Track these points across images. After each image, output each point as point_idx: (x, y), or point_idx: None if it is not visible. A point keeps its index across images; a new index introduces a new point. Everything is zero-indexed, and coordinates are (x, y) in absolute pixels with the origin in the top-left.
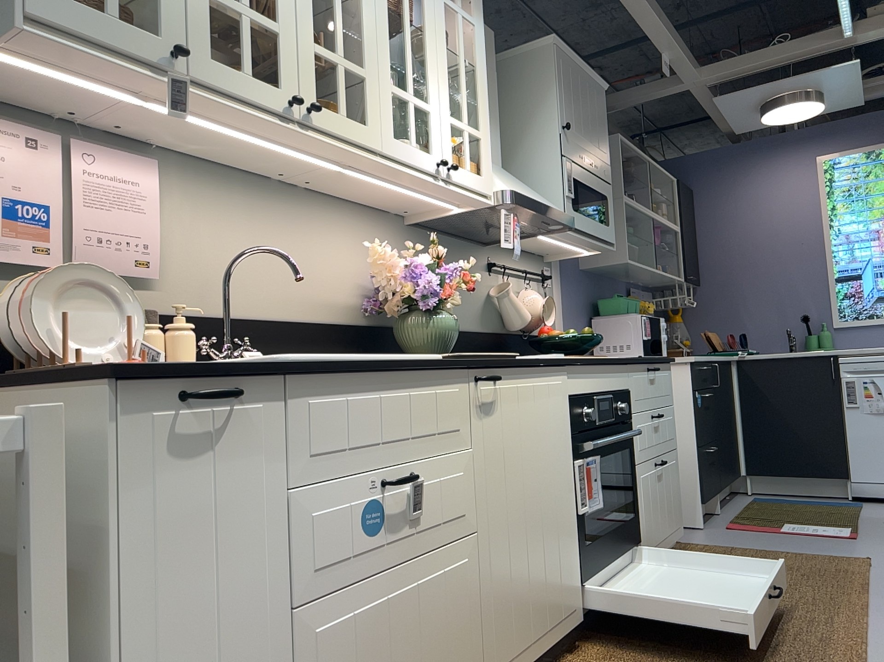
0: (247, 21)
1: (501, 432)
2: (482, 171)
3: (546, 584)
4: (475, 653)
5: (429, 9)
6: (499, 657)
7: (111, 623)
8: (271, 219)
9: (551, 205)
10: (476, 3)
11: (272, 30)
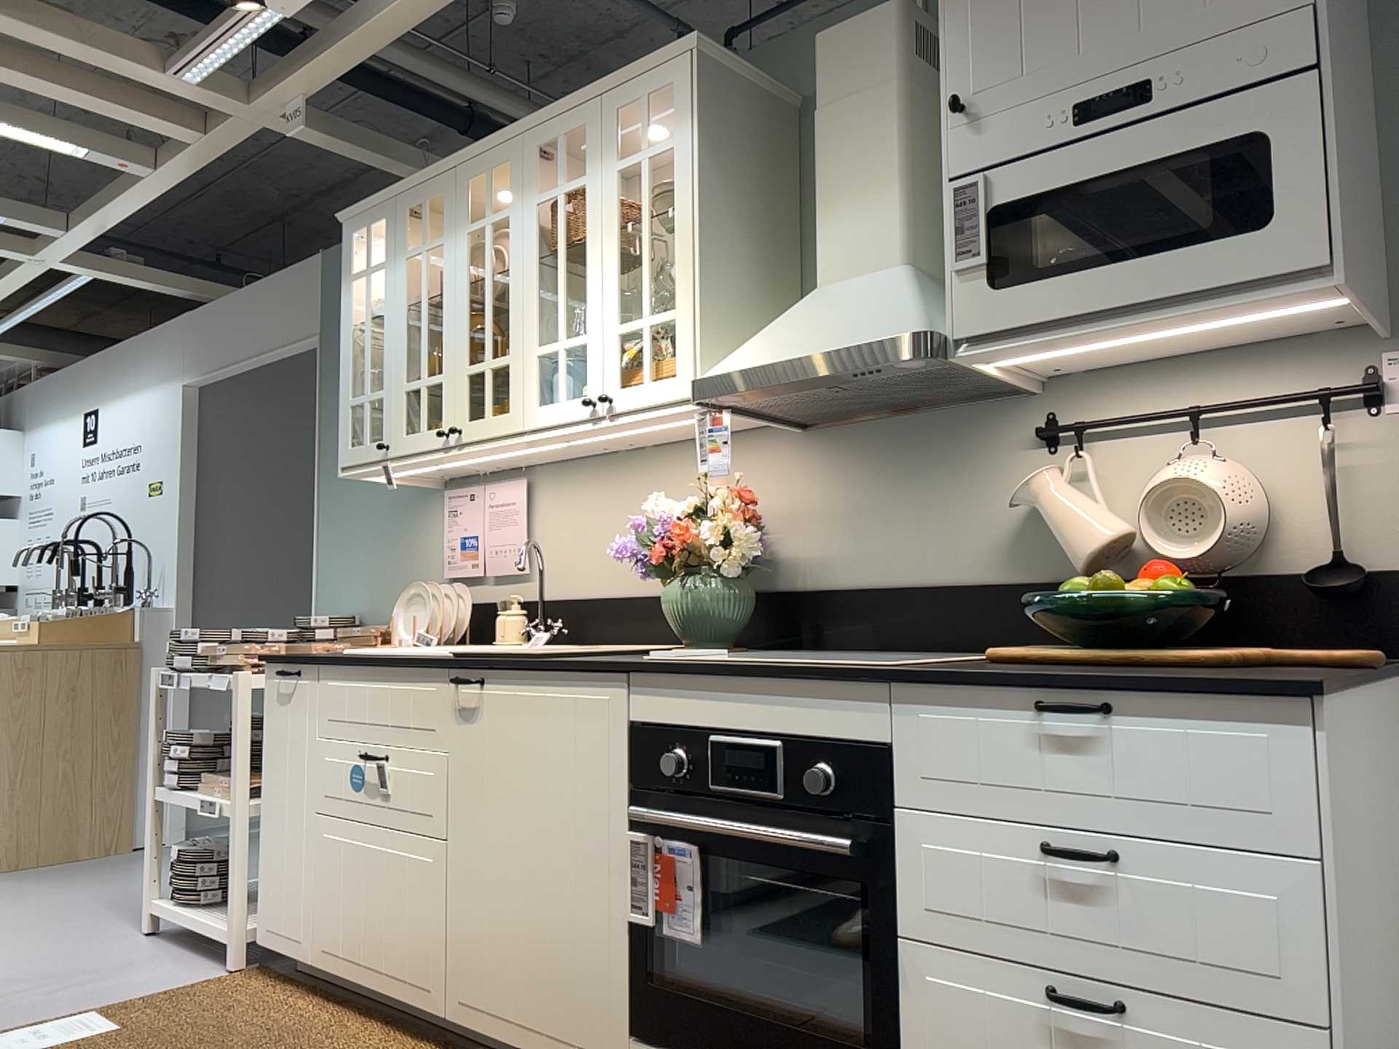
0: (423, 389)
1: (483, 745)
2: (679, 364)
3: (544, 971)
4: (435, 959)
5: (590, 207)
6: (462, 991)
7: (263, 773)
8: (615, 492)
9: (857, 334)
10: (675, 110)
11: (438, 381)
